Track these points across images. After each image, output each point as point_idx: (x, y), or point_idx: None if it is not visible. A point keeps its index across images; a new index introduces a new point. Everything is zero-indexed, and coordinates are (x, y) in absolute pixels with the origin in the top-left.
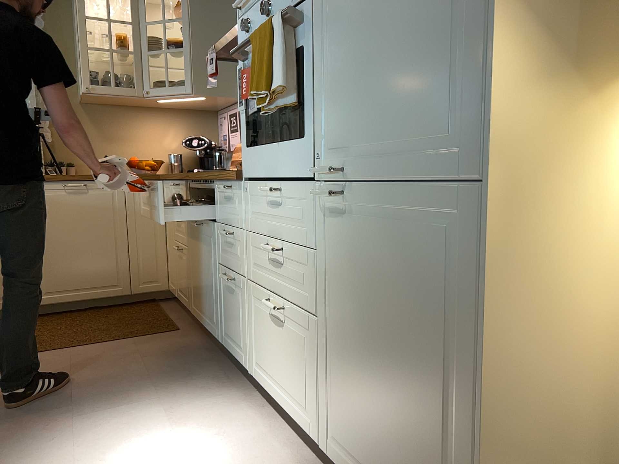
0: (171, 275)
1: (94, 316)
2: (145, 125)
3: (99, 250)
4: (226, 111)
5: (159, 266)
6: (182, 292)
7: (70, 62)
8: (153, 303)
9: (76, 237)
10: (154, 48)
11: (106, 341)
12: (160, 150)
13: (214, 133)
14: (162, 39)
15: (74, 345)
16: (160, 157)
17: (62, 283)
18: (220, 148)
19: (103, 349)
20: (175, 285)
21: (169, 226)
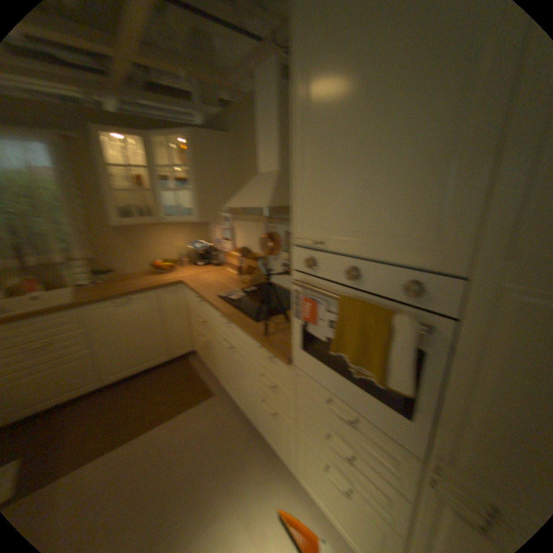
0: (193, 345)
1: (144, 382)
2: (156, 234)
3: (141, 339)
4: (214, 222)
5: (183, 338)
6: (206, 364)
7: (91, 193)
8: (182, 361)
9: (122, 335)
10: (160, 184)
11: (164, 419)
12: (169, 250)
13: (204, 233)
14: (165, 175)
15: (142, 429)
16: (169, 254)
17: (117, 367)
18: (212, 247)
19: (164, 431)
20: (198, 354)
21: (189, 316)
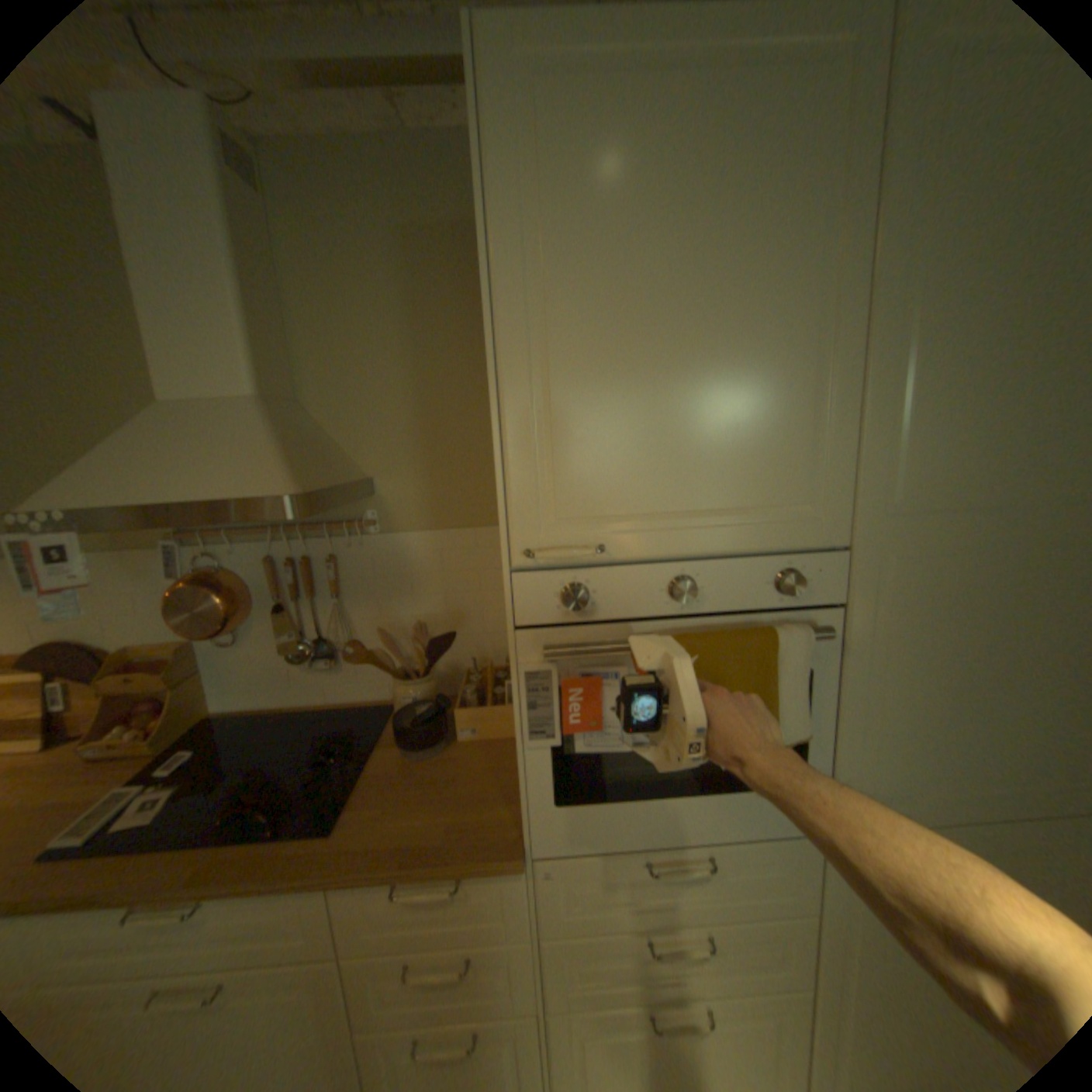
0: None
1: None
2: None
3: None
4: None
5: None
6: None
7: None
8: None
9: None
10: None
11: None
12: None
13: None
14: None
15: None
16: None
17: None
18: None
19: None
20: None
21: None
